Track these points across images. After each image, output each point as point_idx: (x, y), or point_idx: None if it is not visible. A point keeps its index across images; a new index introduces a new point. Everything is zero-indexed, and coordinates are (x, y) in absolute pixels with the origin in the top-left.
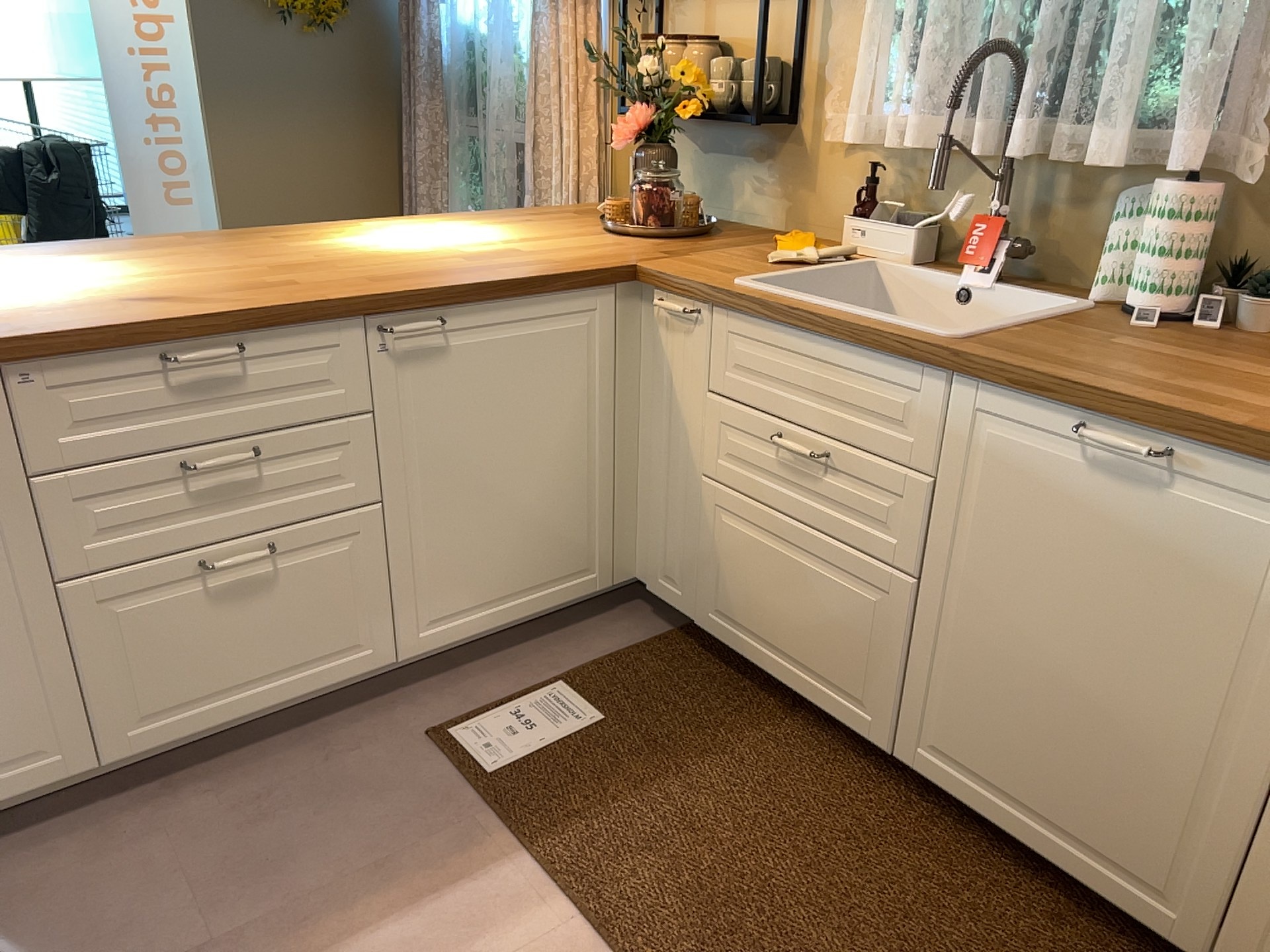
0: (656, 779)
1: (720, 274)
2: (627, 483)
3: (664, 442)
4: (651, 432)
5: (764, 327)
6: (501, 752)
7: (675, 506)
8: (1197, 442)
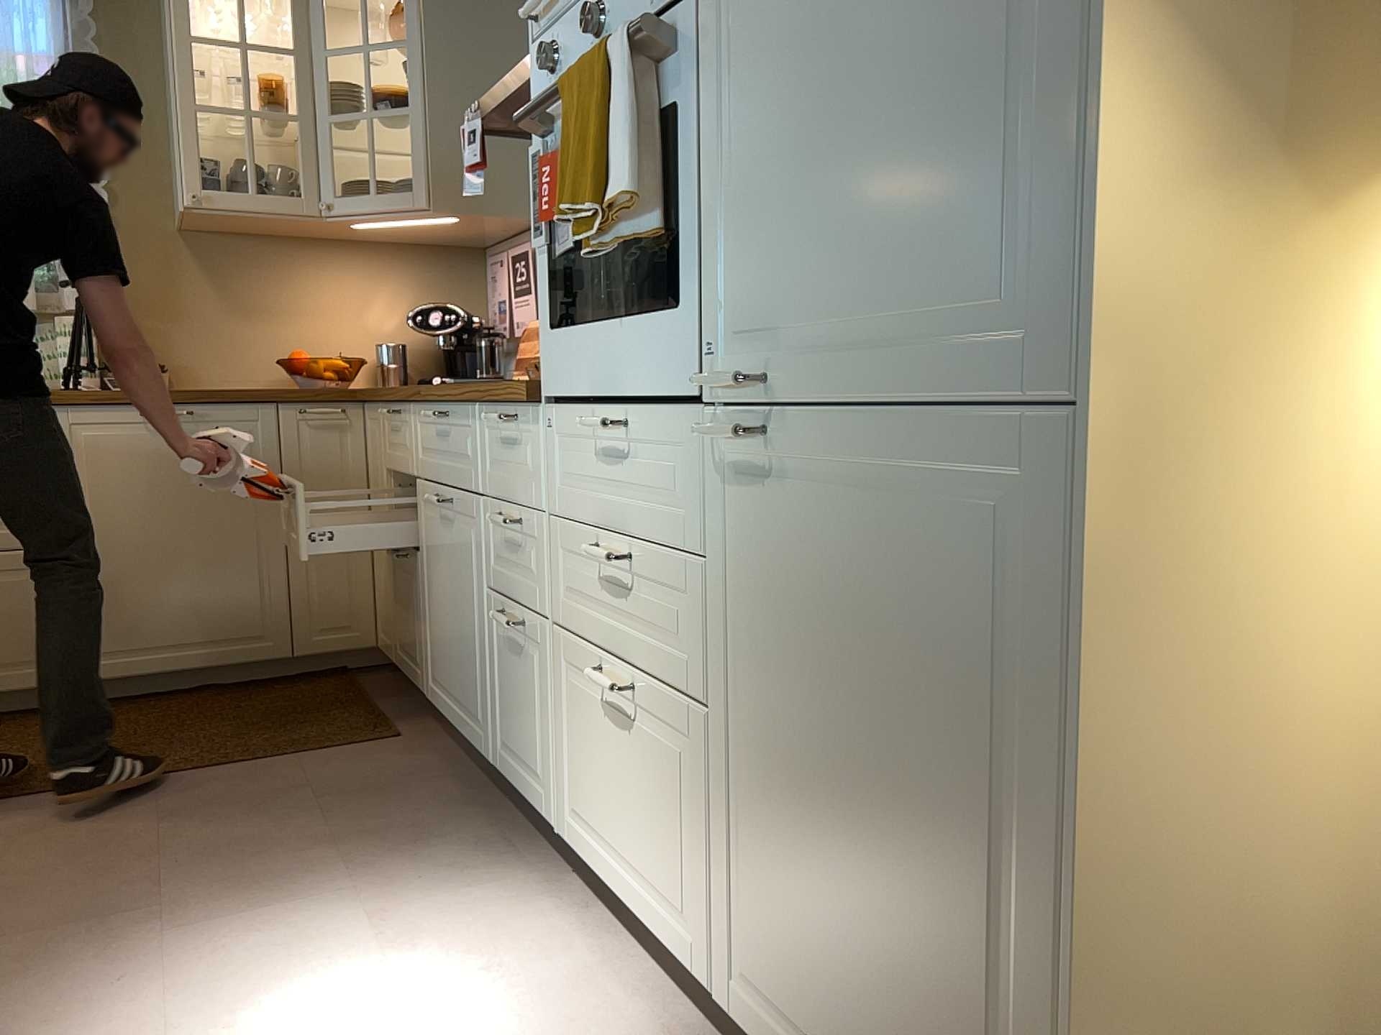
0: None
1: None
2: None
3: None
4: None
5: None
6: None
7: None
8: (202, 401)
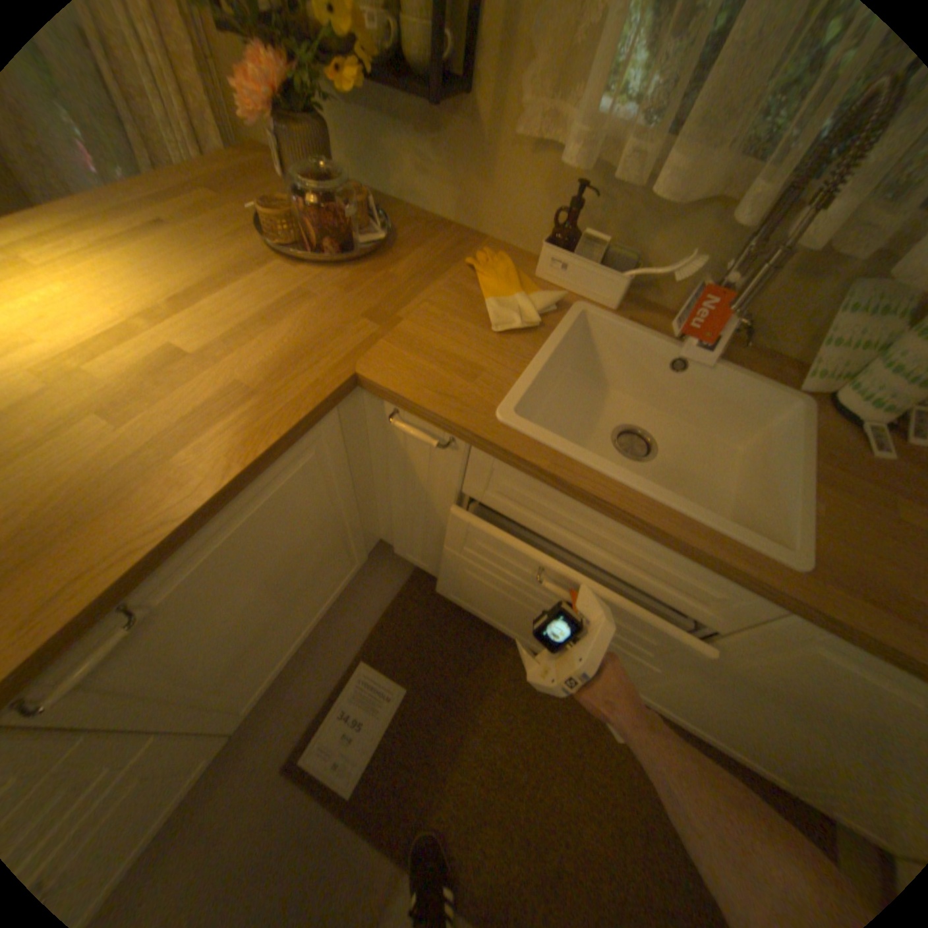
0: (463, 744)
1: (467, 387)
2: (369, 508)
3: (407, 500)
4: (388, 482)
5: (548, 486)
6: (347, 771)
7: (421, 534)
8: None
